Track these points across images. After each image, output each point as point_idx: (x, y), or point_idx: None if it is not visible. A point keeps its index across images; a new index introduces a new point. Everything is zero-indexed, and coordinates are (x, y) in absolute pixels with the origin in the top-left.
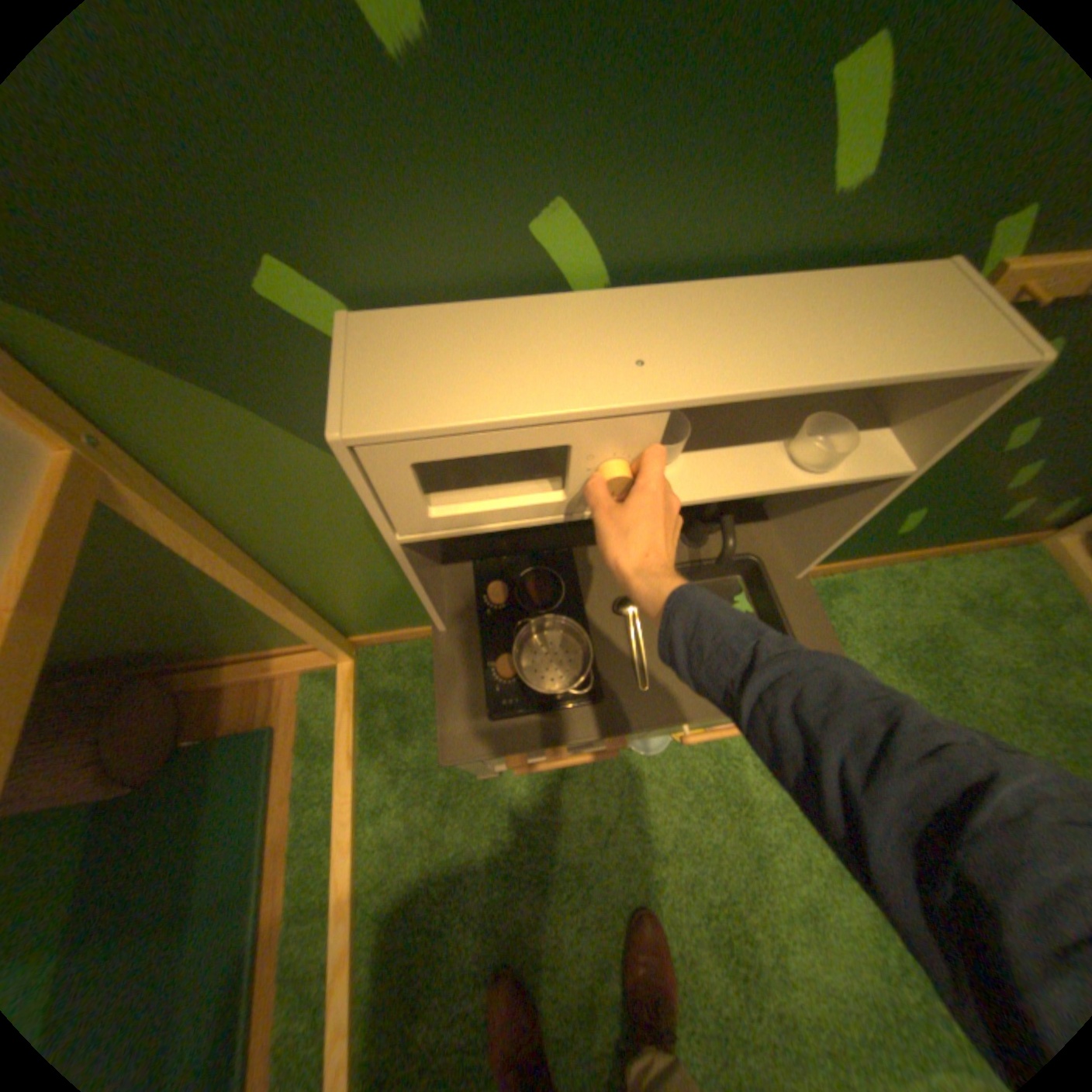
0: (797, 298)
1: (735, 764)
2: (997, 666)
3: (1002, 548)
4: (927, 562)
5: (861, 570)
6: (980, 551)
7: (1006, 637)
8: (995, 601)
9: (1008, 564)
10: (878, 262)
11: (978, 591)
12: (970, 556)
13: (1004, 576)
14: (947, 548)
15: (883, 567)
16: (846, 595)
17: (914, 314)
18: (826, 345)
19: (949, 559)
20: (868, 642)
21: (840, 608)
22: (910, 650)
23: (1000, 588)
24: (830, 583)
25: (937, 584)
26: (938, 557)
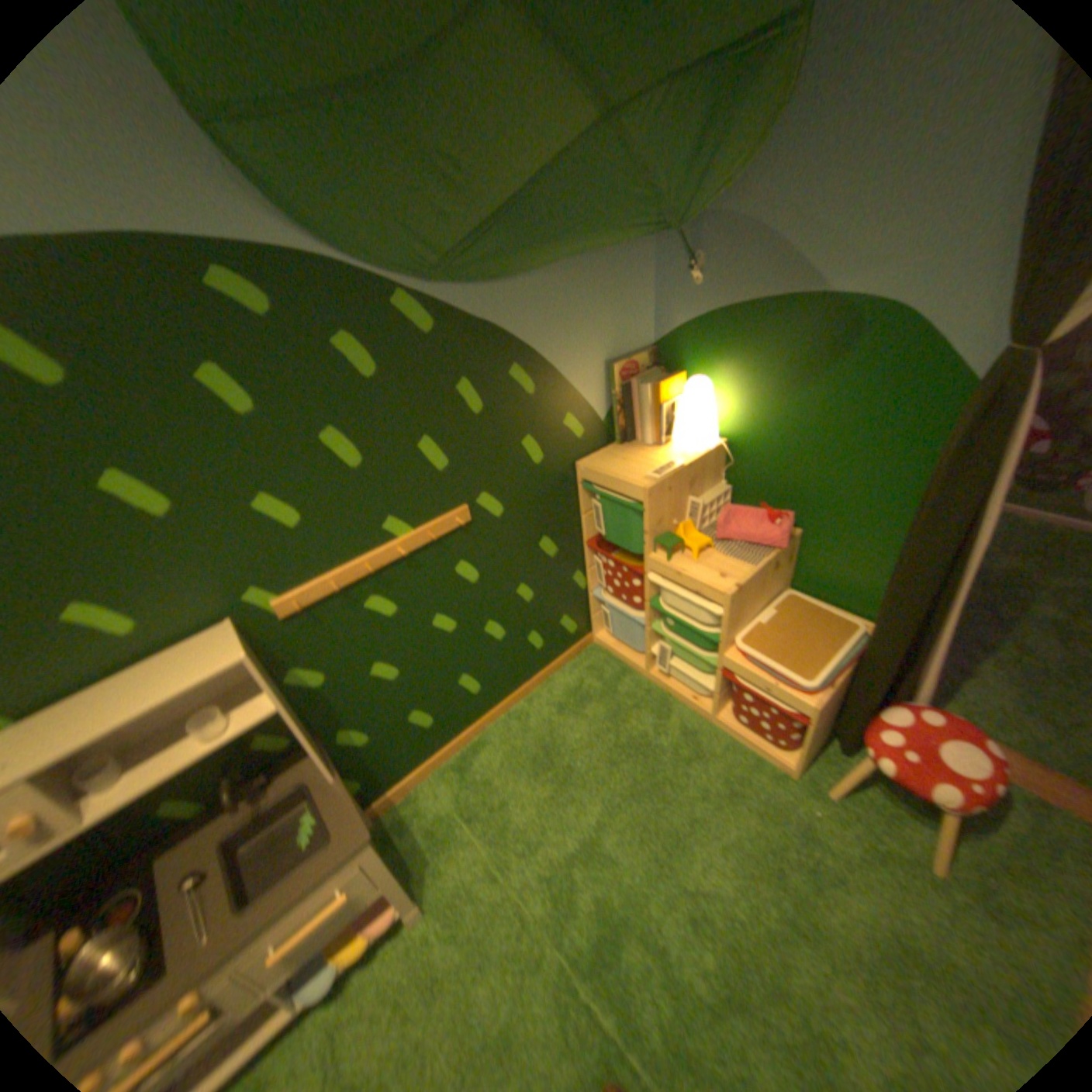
0: (127, 679)
1: (421, 949)
2: (588, 738)
3: (570, 658)
4: (529, 693)
5: (488, 725)
6: (559, 667)
7: (588, 715)
8: (576, 694)
9: (578, 665)
10: (183, 639)
11: (564, 694)
12: (554, 673)
13: (577, 675)
14: (531, 678)
15: (501, 714)
16: (482, 749)
17: (189, 659)
18: (129, 700)
19: (541, 683)
20: (503, 775)
21: (479, 761)
22: (532, 763)
23: (577, 684)
24: (468, 747)
25: (539, 704)
26: (534, 686)
